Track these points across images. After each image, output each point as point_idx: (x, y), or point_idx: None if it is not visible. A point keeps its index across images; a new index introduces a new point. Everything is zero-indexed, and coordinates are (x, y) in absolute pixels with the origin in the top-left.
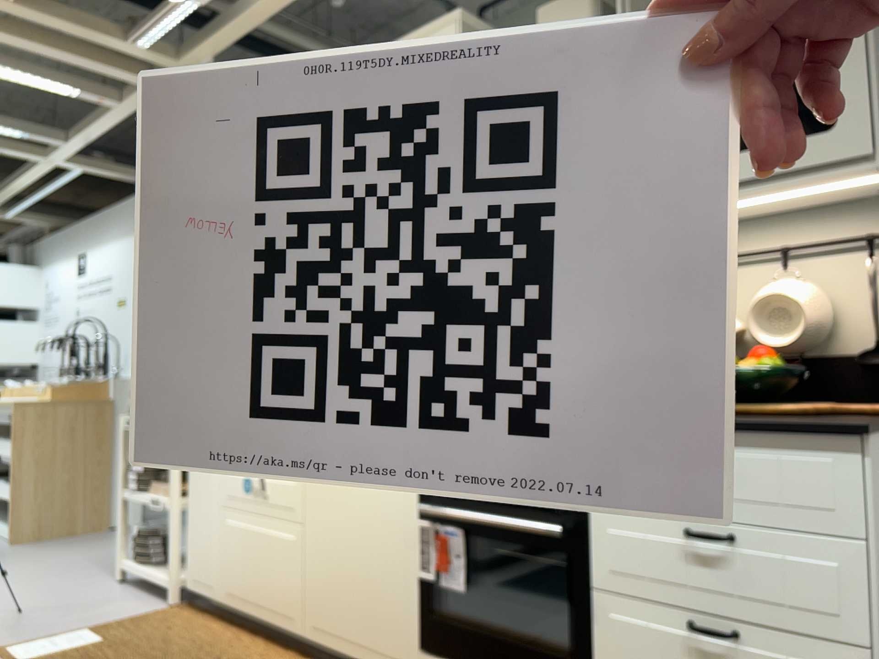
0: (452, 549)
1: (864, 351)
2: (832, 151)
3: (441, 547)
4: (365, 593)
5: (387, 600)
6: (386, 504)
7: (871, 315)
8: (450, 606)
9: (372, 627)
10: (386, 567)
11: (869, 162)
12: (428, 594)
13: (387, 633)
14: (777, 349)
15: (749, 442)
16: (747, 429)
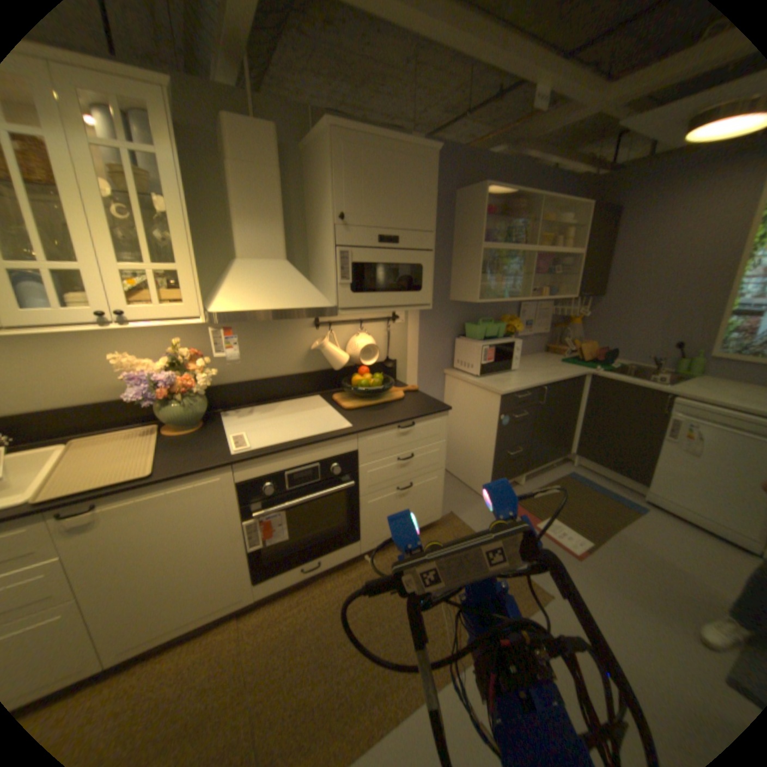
0: (274, 525)
1: (382, 362)
2: (420, 302)
3: (266, 528)
4: (189, 592)
5: (216, 582)
6: (205, 529)
7: (386, 349)
8: (260, 552)
9: (202, 605)
10: (212, 565)
11: (428, 308)
12: (254, 557)
13: (219, 598)
14: (360, 365)
15: (419, 422)
16: (421, 419)
